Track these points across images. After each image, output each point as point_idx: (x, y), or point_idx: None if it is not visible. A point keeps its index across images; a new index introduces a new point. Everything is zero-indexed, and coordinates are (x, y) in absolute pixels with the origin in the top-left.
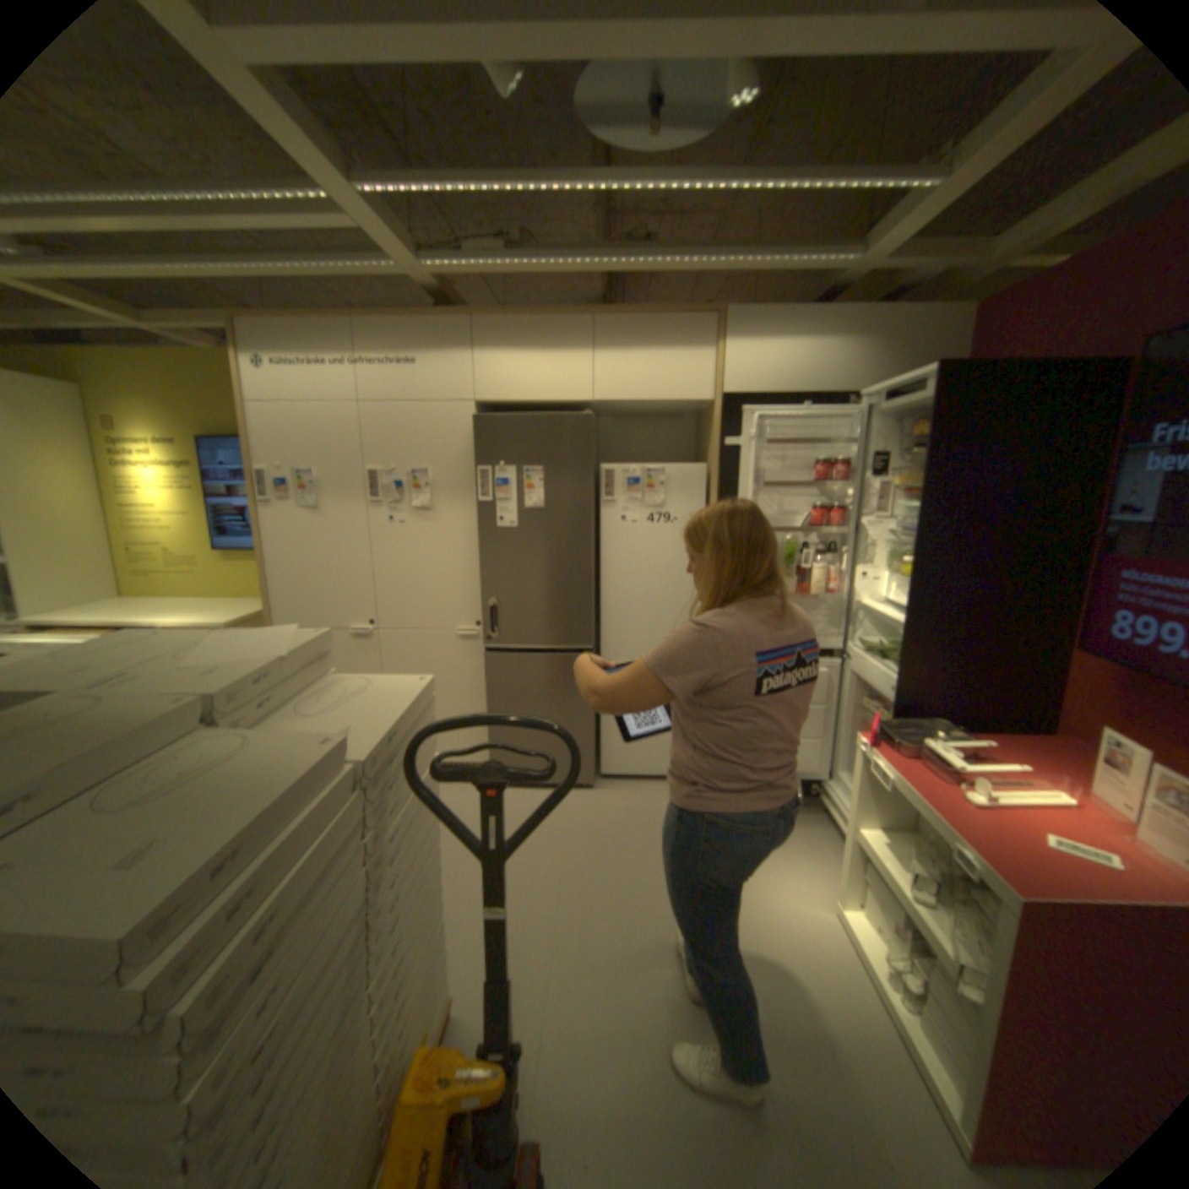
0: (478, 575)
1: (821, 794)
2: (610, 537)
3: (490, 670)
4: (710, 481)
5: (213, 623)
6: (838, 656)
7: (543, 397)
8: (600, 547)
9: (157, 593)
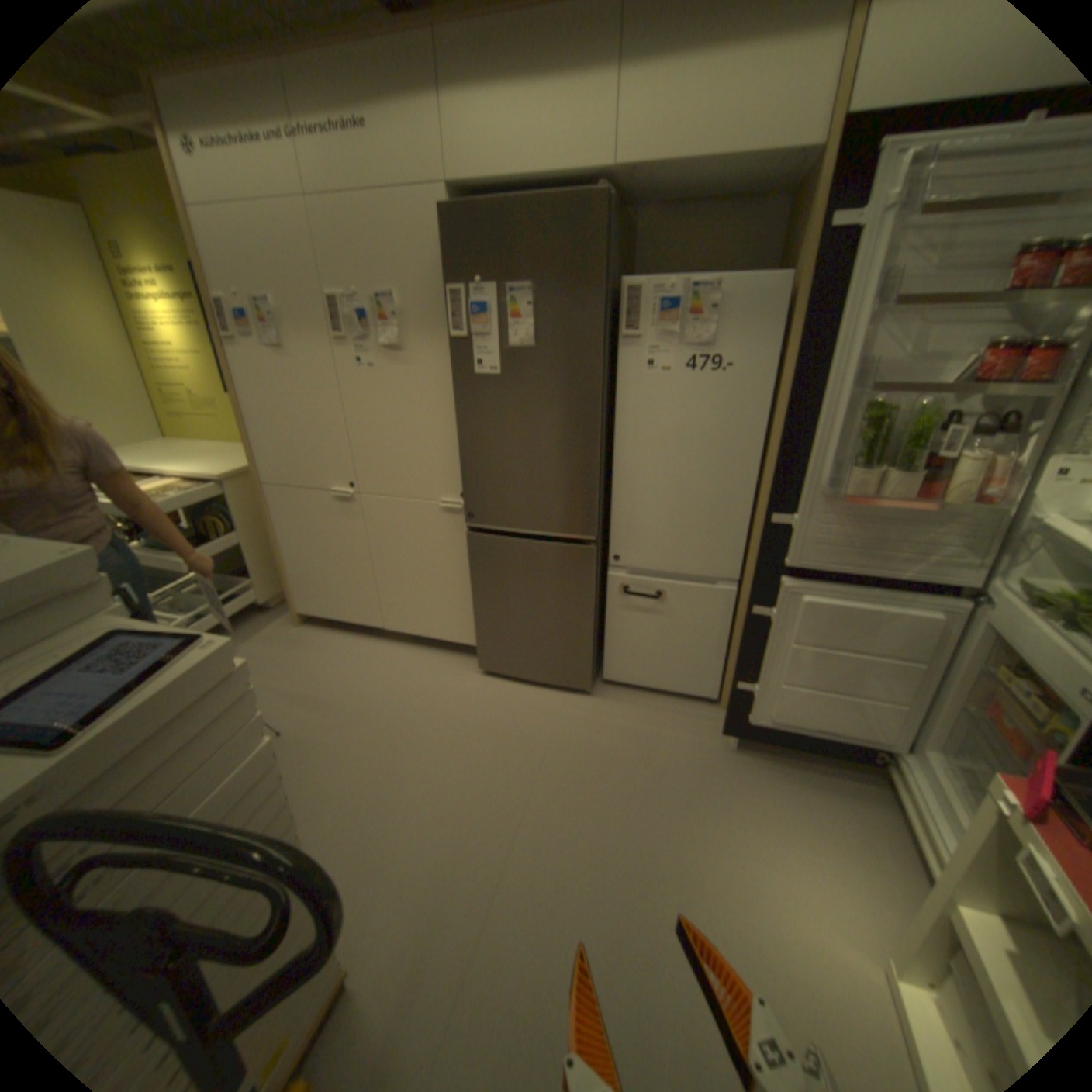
0: (461, 437)
1: (892, 765)
2: (629, 390)
3: (475, 553)
4: (797, 299)
5: (211, 475)
6: (970, 594)
7: (539, 166)
8: (617, 404)
9: (193, 436)
